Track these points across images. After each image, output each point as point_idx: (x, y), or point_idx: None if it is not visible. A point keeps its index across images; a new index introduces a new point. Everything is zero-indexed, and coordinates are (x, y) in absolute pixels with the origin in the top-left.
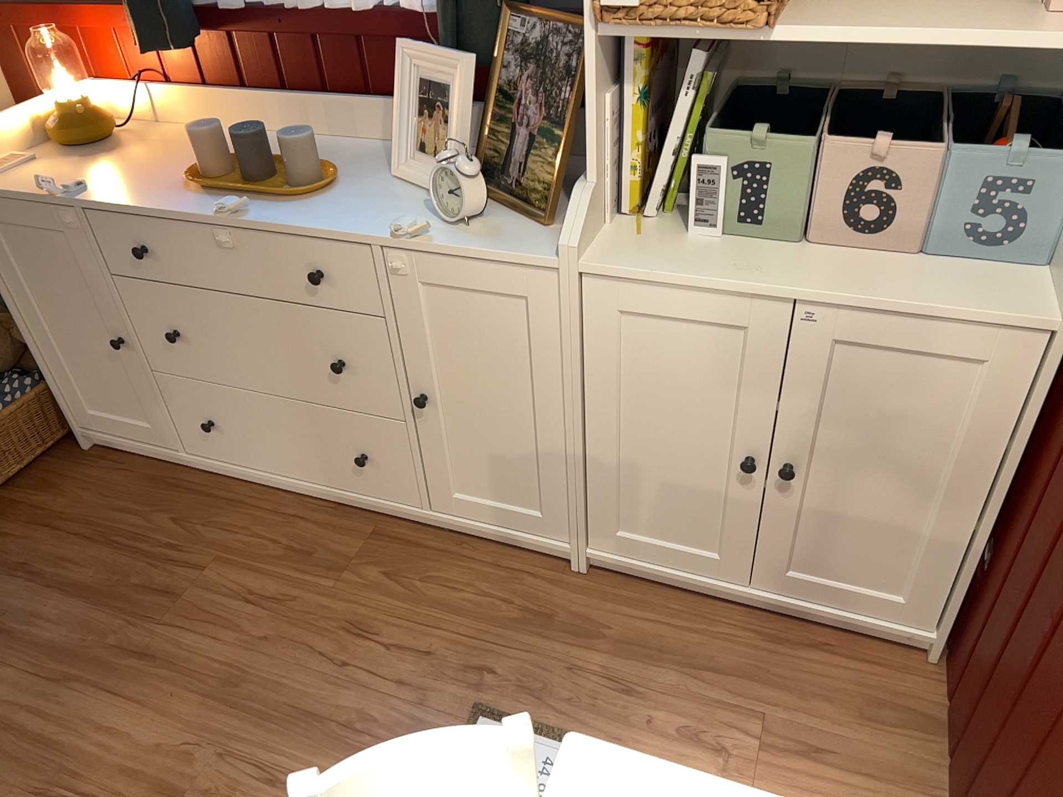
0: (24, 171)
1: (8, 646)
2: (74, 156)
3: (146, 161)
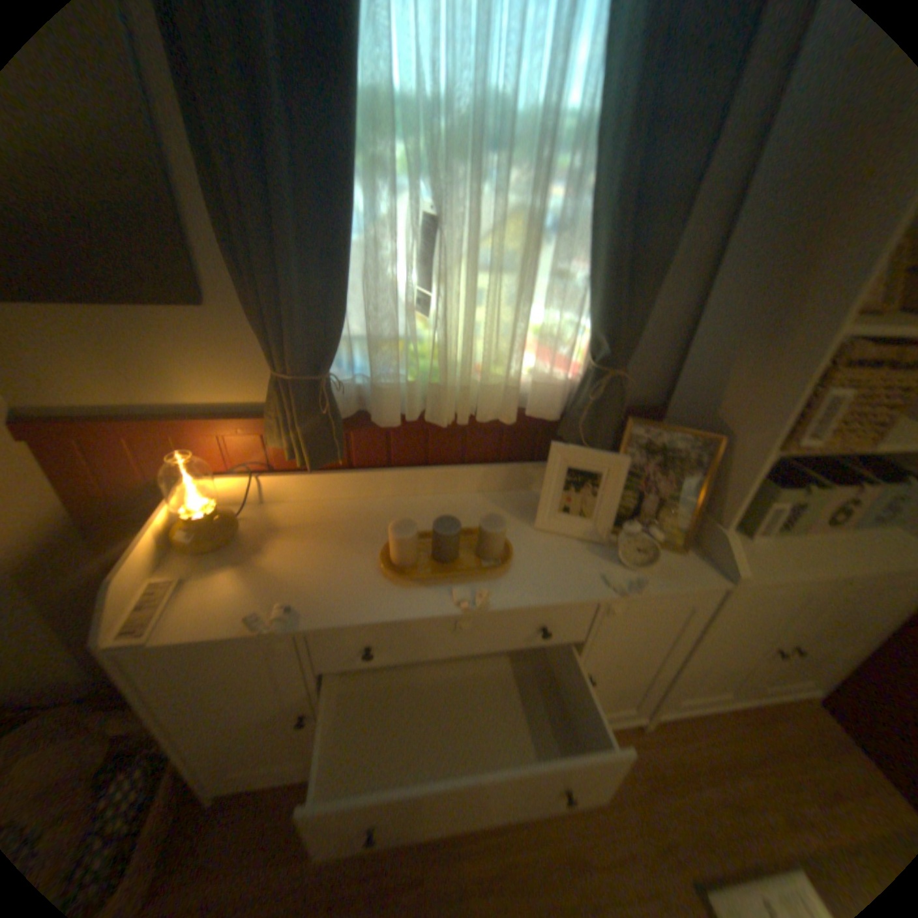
0: (183, 603)
1: None
2: (218, 566)
3: (308, 557)
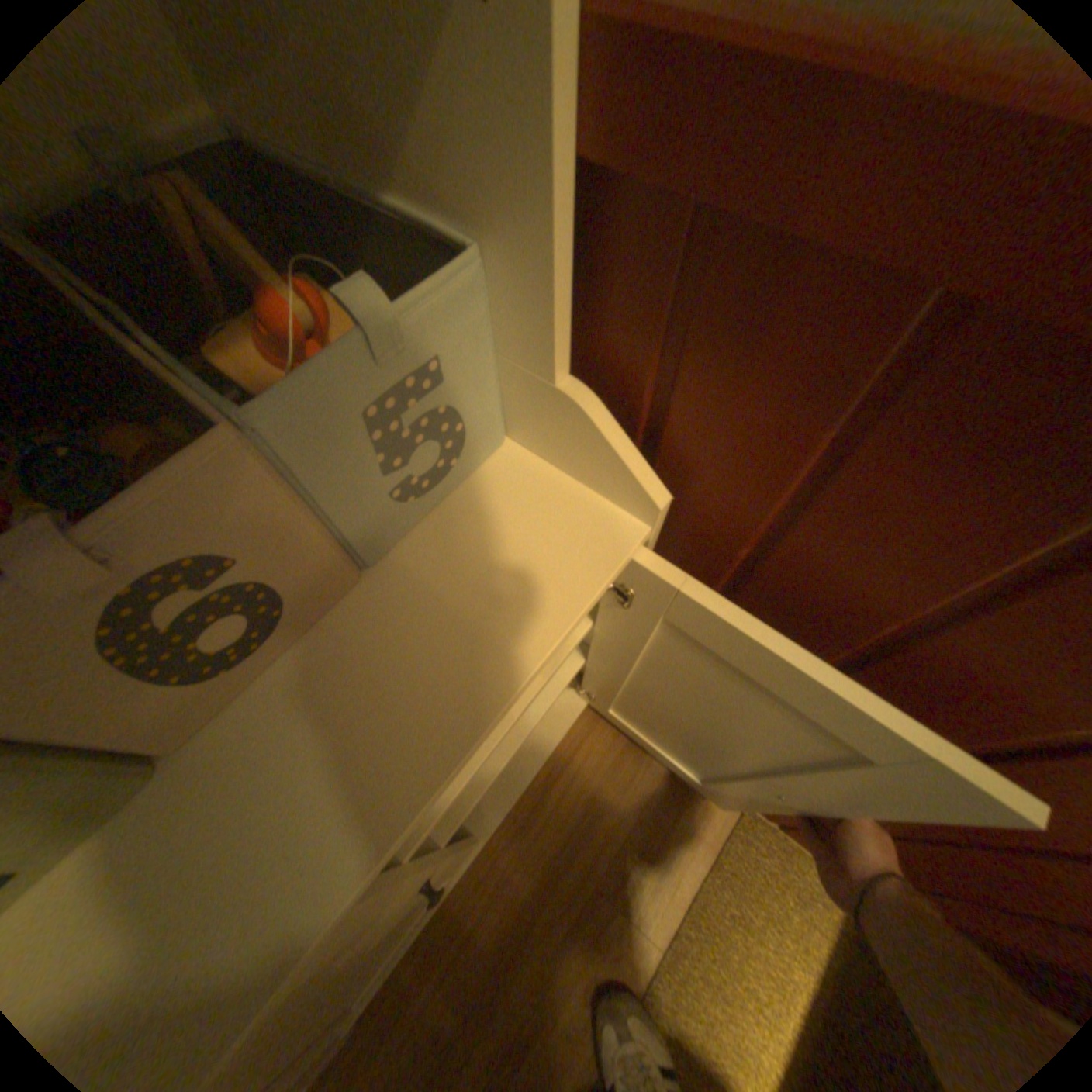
0: None
1: None
2: None
3: None
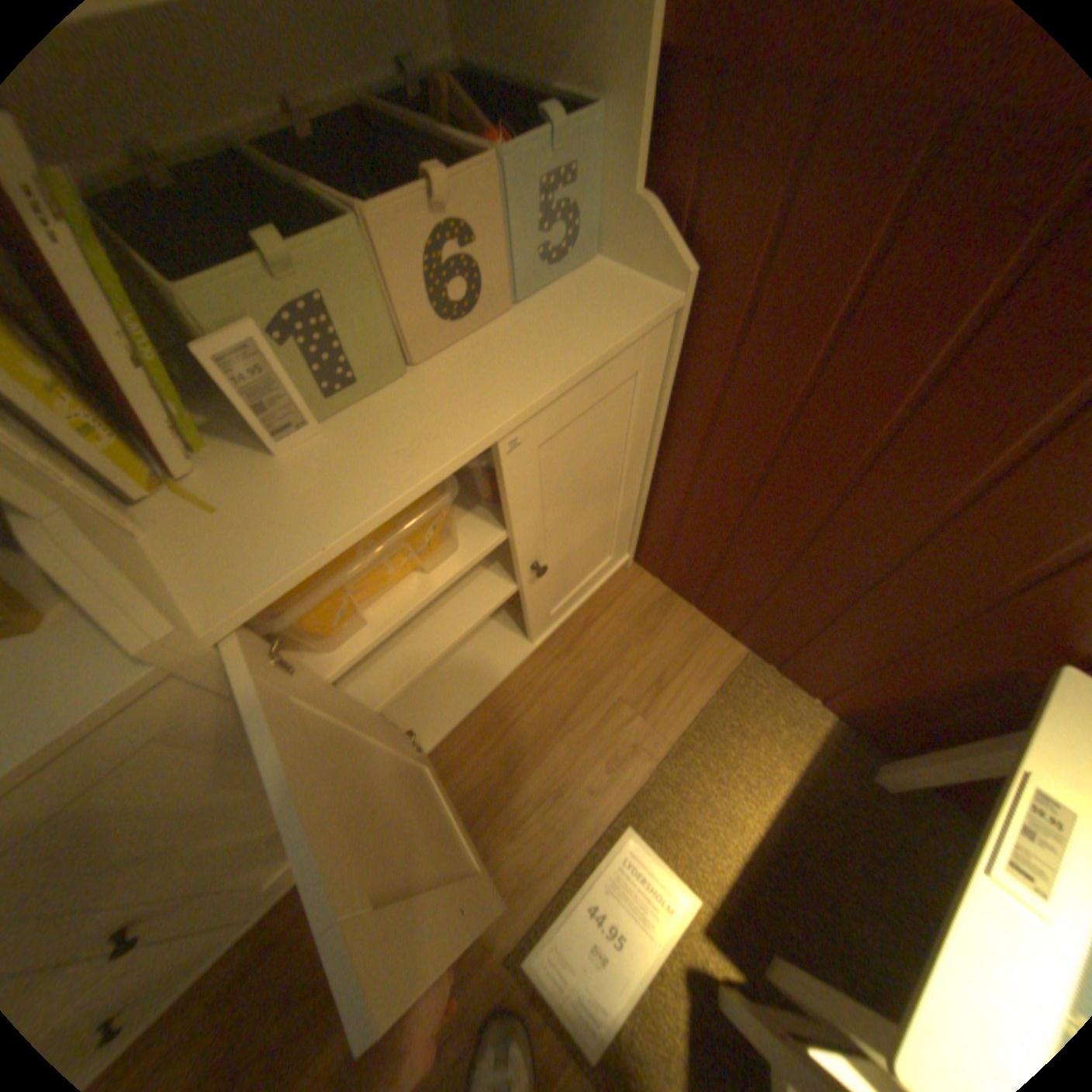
0: None
1: None
2: None
3: None
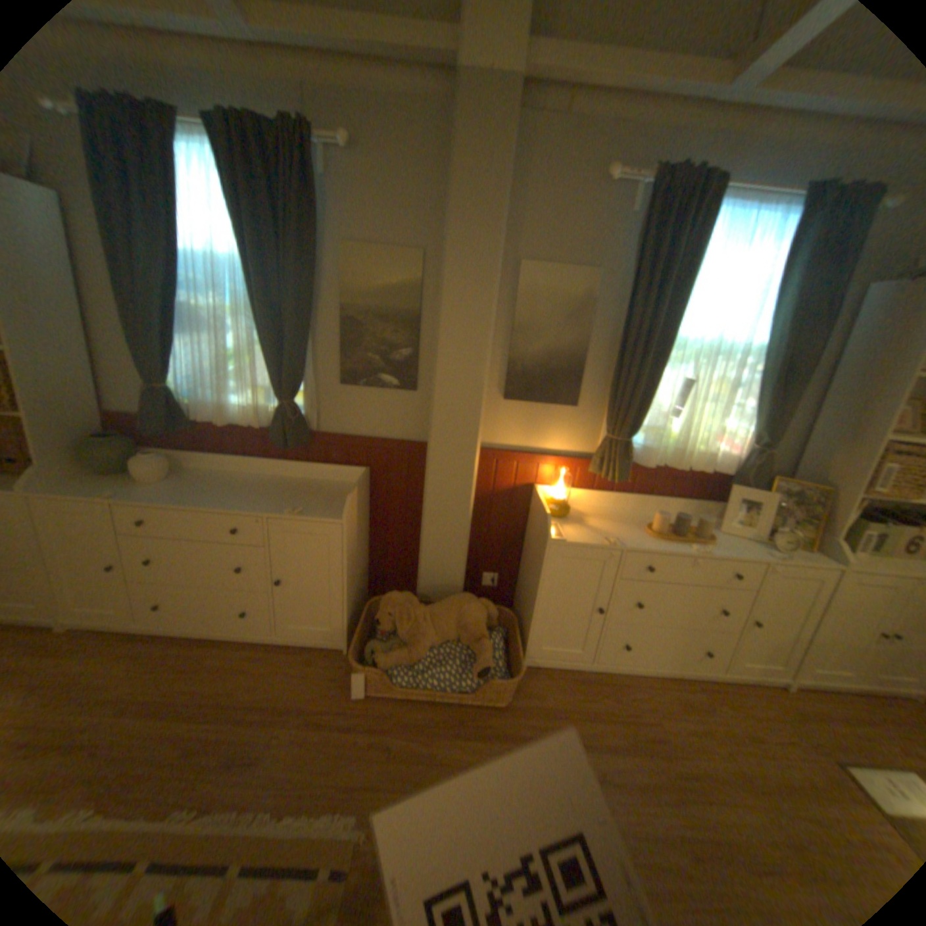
0: (565, 532)
1: (629, 795)
2: (568, 523)
3: (607, 526)
